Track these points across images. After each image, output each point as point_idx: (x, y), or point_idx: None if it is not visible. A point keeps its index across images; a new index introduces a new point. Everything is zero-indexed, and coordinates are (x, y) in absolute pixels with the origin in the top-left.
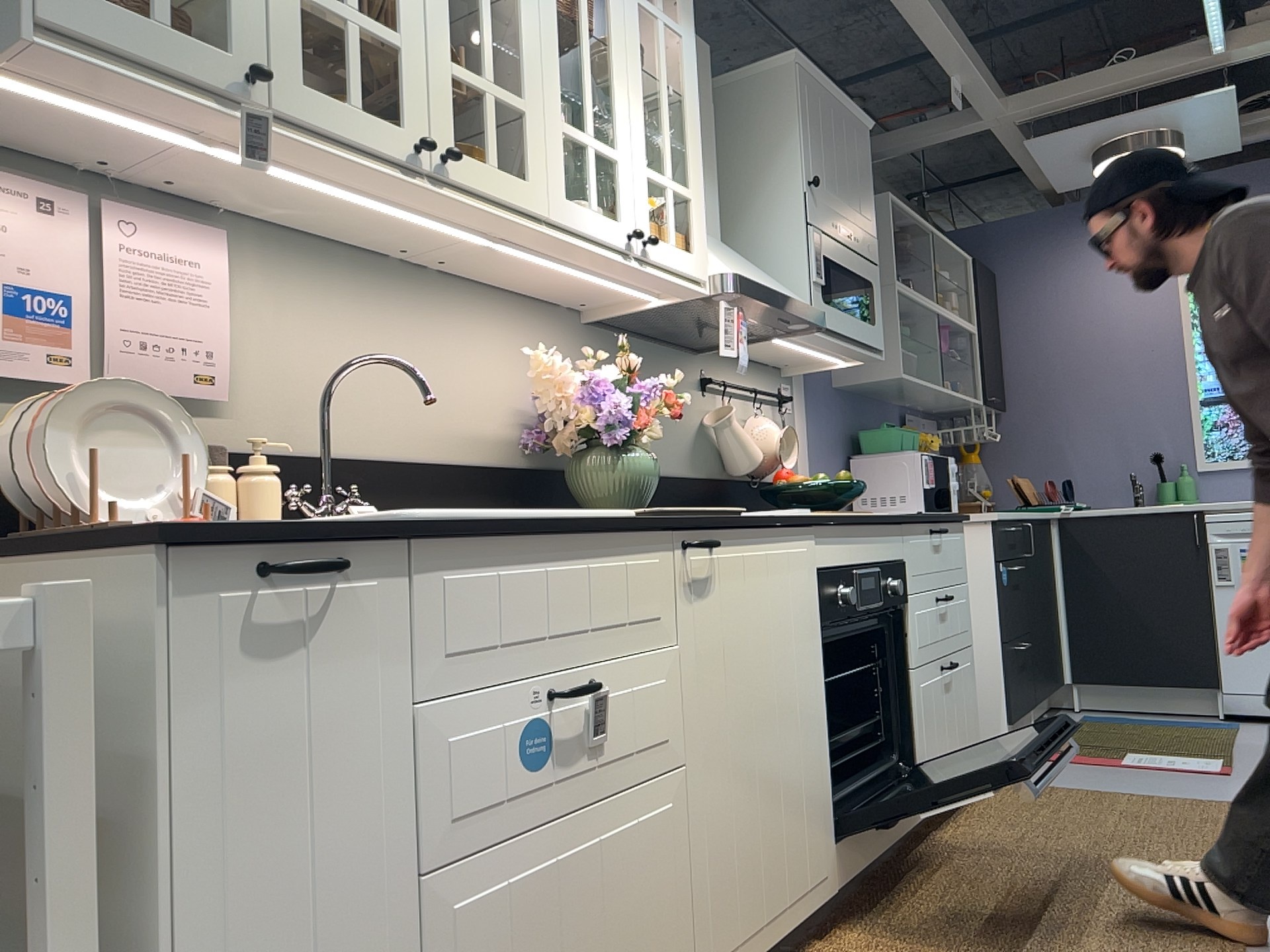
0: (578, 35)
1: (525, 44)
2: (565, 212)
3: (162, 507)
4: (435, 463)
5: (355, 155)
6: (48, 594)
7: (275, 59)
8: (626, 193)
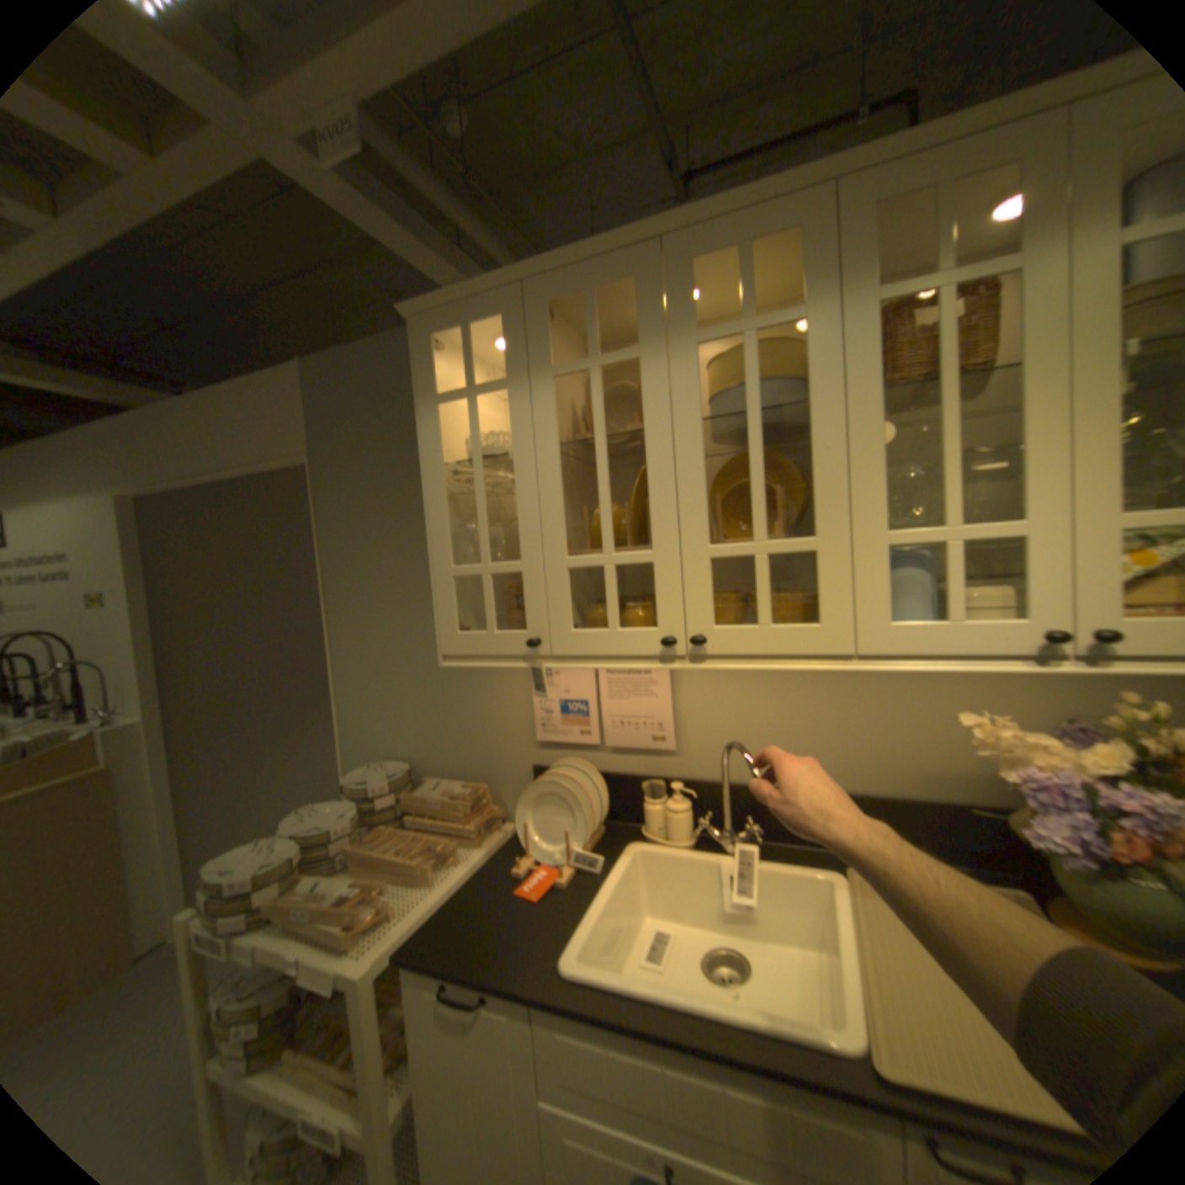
0: (952, 386)
1: (819, 471)
2: (889, 641)
3: (578, 845)
4: (872, 799)
5: (619, 661)
6: (349, 981)
7: (553, 621)
8: (1047, 575)
